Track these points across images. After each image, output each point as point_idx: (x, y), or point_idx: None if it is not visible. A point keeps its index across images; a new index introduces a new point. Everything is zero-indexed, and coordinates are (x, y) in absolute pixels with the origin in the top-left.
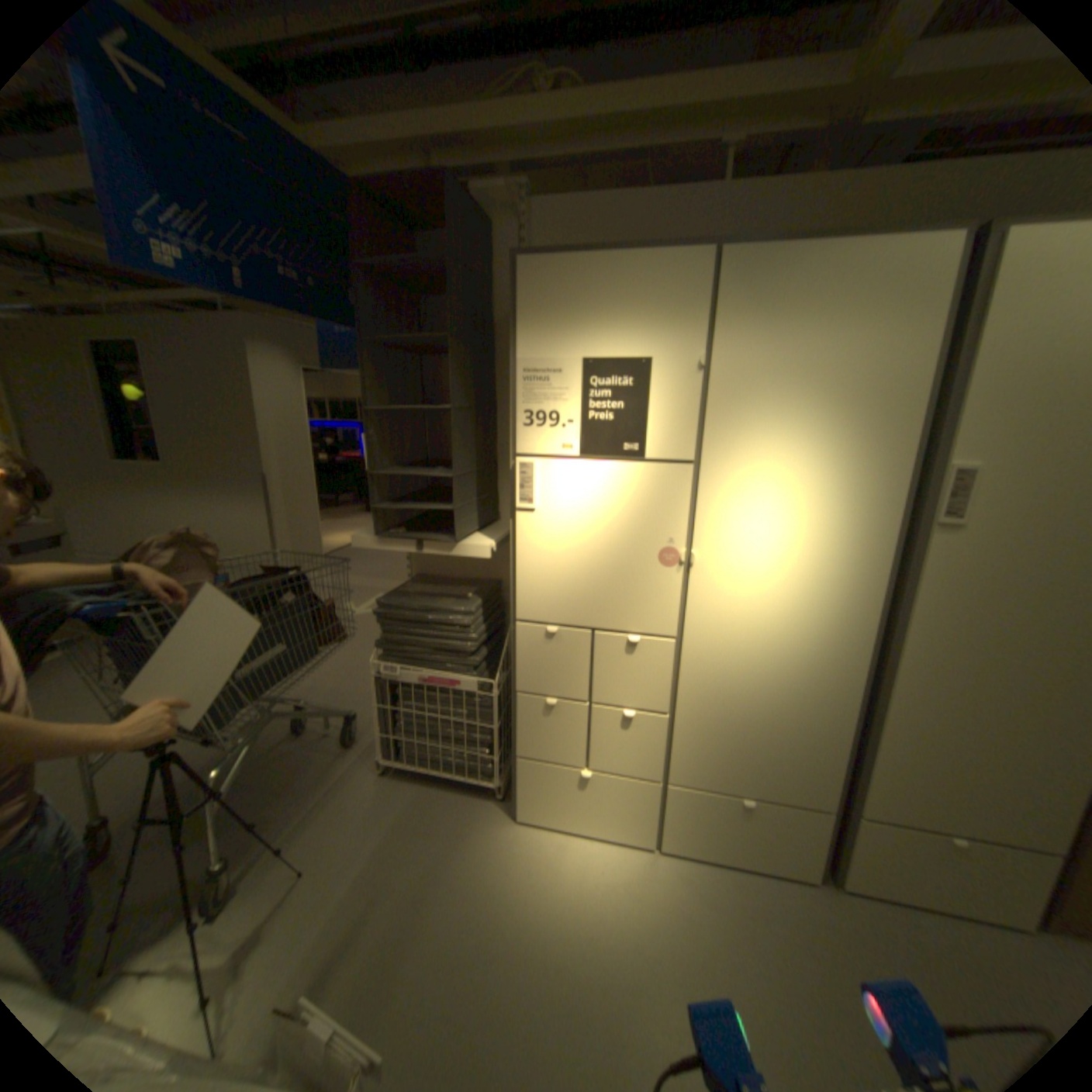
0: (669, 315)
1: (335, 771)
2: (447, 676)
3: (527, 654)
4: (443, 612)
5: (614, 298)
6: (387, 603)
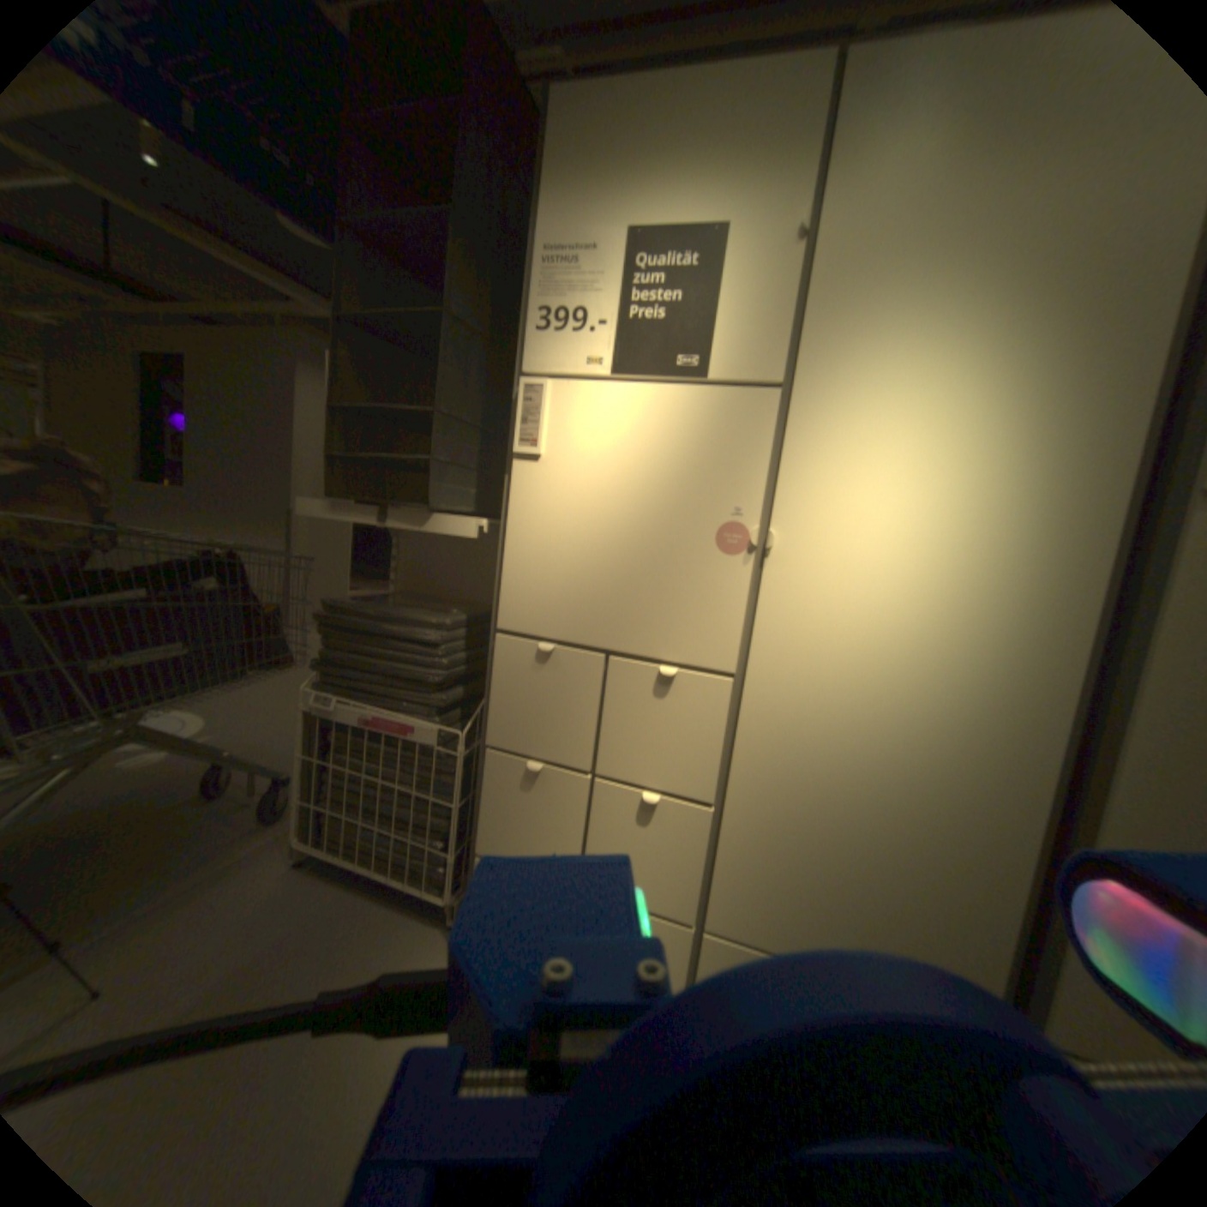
0: (759, 159)
1: (233, 854)
2: (399, 721)
3: (507, 688)
4: (408, 626)
5: (680, 138)
6: (335, 606)
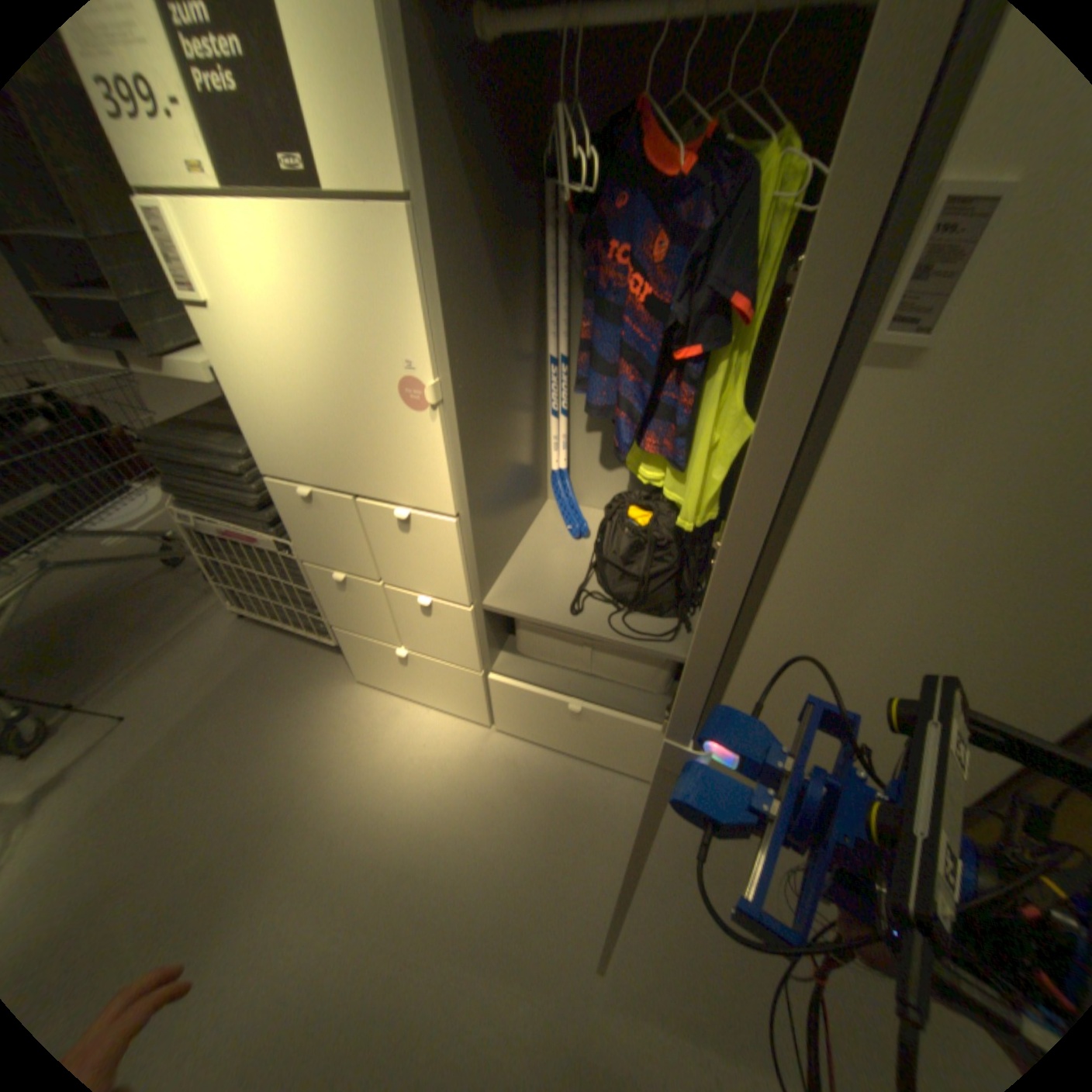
0: None
1: (195, 610)
2: (243, 531)
3: (293, 518)
4: (212, 453)
5: None
6: (148, 437)
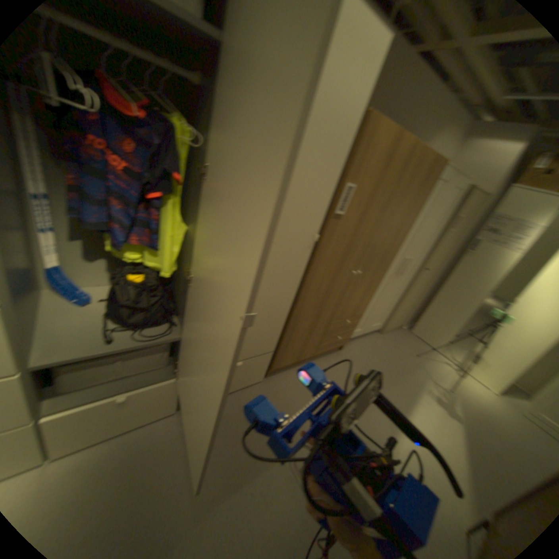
0: None
1: None
2: None
3: None
4: None
5: None
6: None
